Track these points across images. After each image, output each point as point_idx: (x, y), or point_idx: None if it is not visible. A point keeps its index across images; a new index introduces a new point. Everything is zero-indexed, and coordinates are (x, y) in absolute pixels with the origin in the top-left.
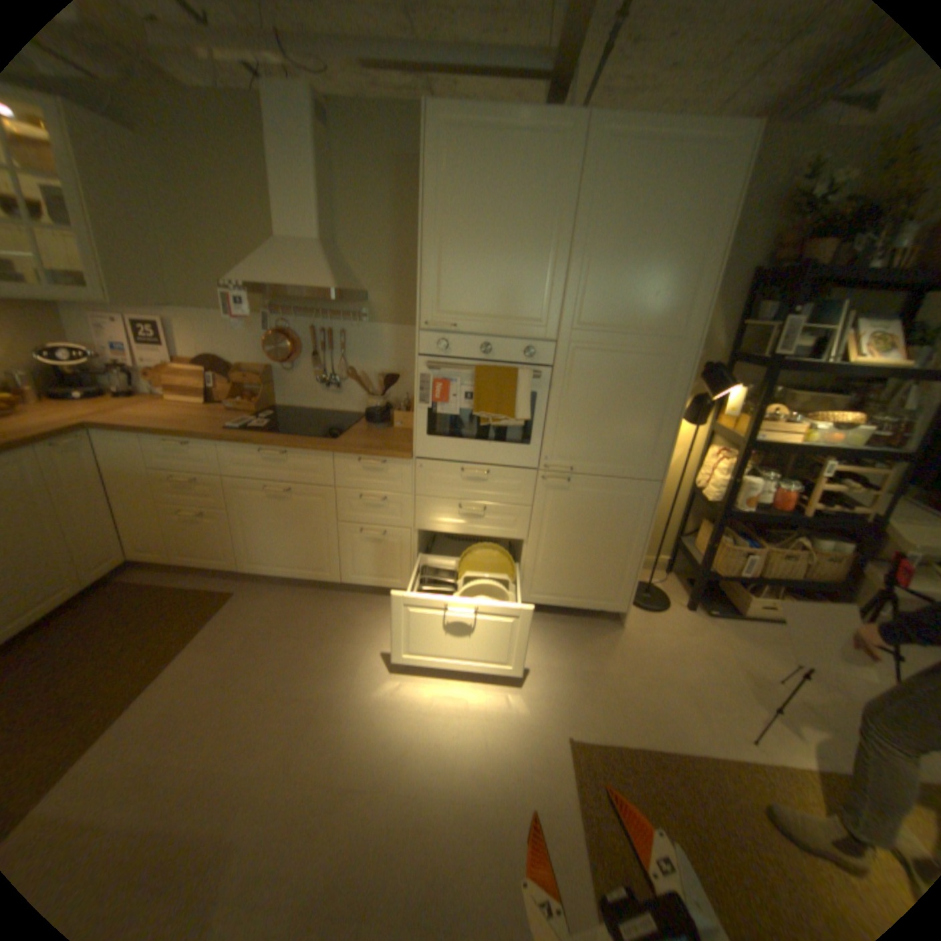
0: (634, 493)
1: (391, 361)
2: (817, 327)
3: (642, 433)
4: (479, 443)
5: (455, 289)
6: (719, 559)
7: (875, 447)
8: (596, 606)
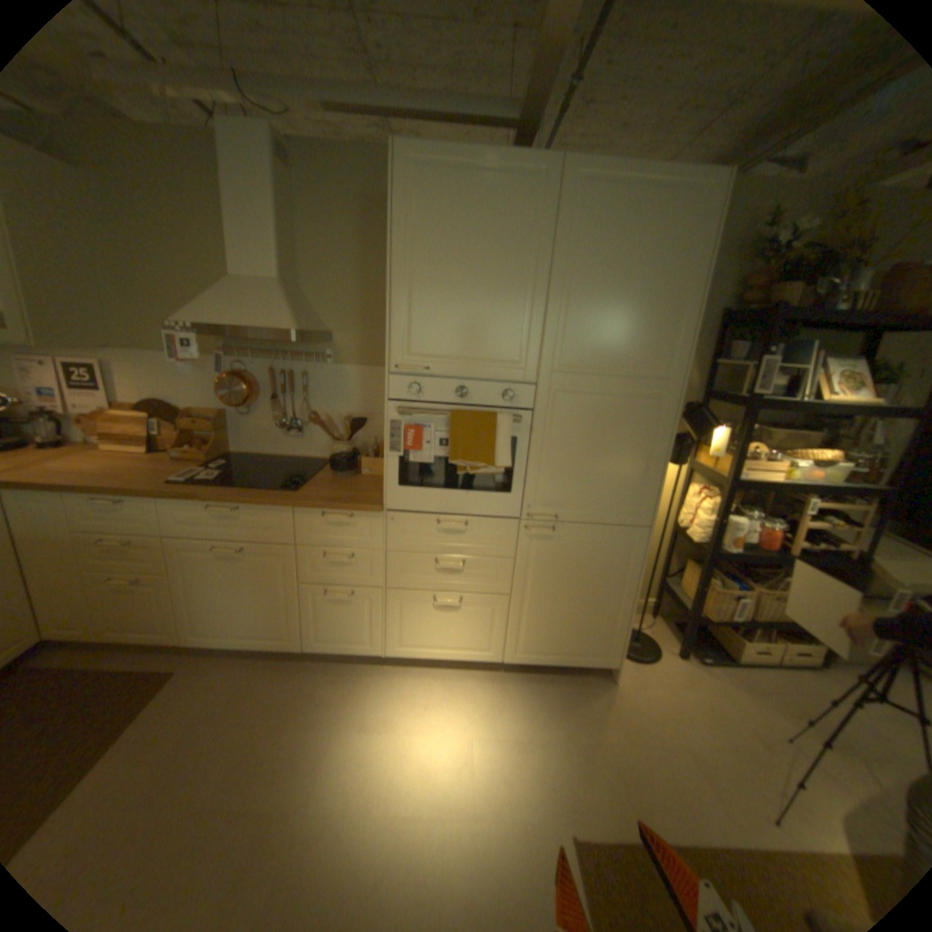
0: (622, 540)
1: (357, 402)
2: (788, 365)
3: (628, 477)
4: (456, 491)
5: (427, 329)
6: (710, 603)
7: (854, 484)
8: (587, 663)
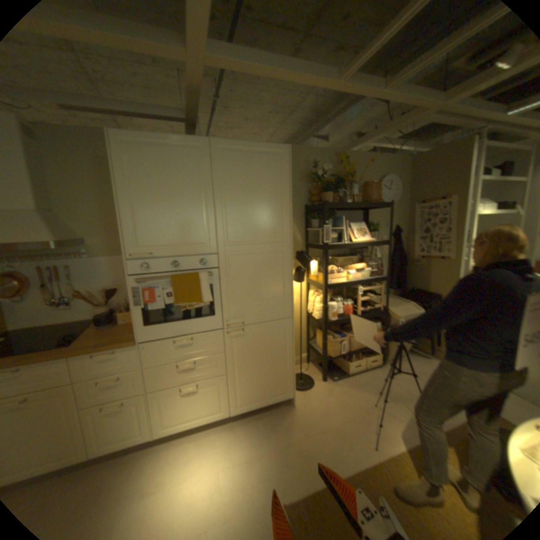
0: (280, 327)
1: (110, 279)
2: (336, 228)
3: (276, 294)
4: (183, 322)
5: (148, 232)
6: (329, 348)
7: (373, 277)
8: (277, 400)
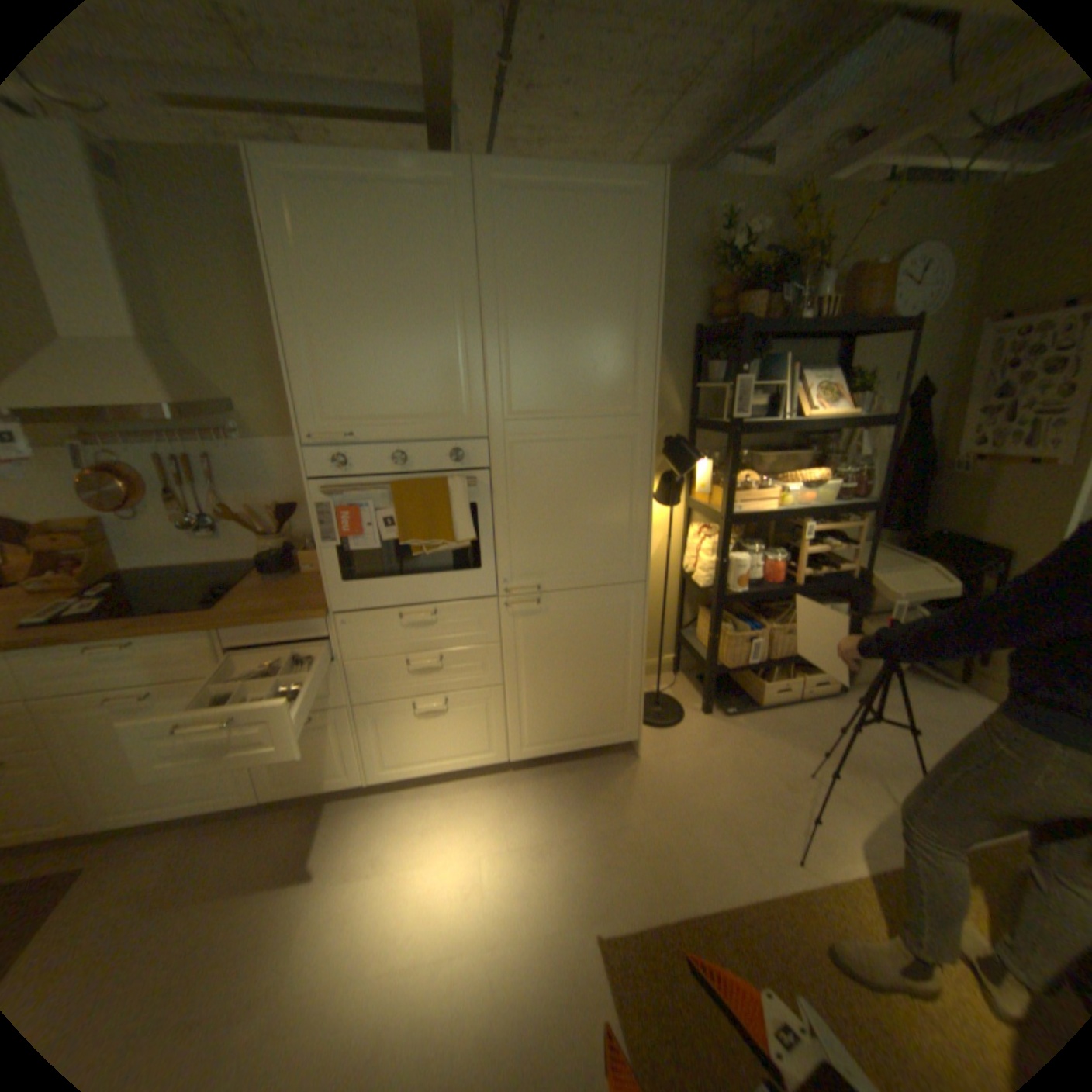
0: (617, 600)
1: (283, 483)
2: (767, 382)
3: (611, 530)
4: (416, 577)
5: (340, 385)
6: (723, 649)
7: (845, 500)
8: (602, 741)
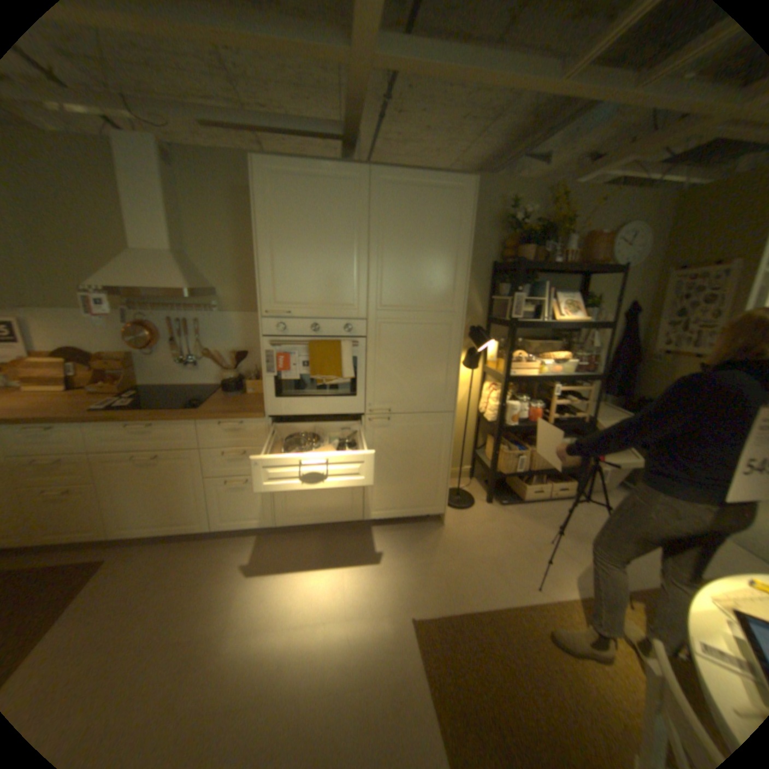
0: (435, 422)
1: (239, 340)
2: (534, 298)
3: (434, 379)
4: (317, 398)
5: (286, 285)
6: (501, 461)
7: (580, 373)
8: (421, 512)
